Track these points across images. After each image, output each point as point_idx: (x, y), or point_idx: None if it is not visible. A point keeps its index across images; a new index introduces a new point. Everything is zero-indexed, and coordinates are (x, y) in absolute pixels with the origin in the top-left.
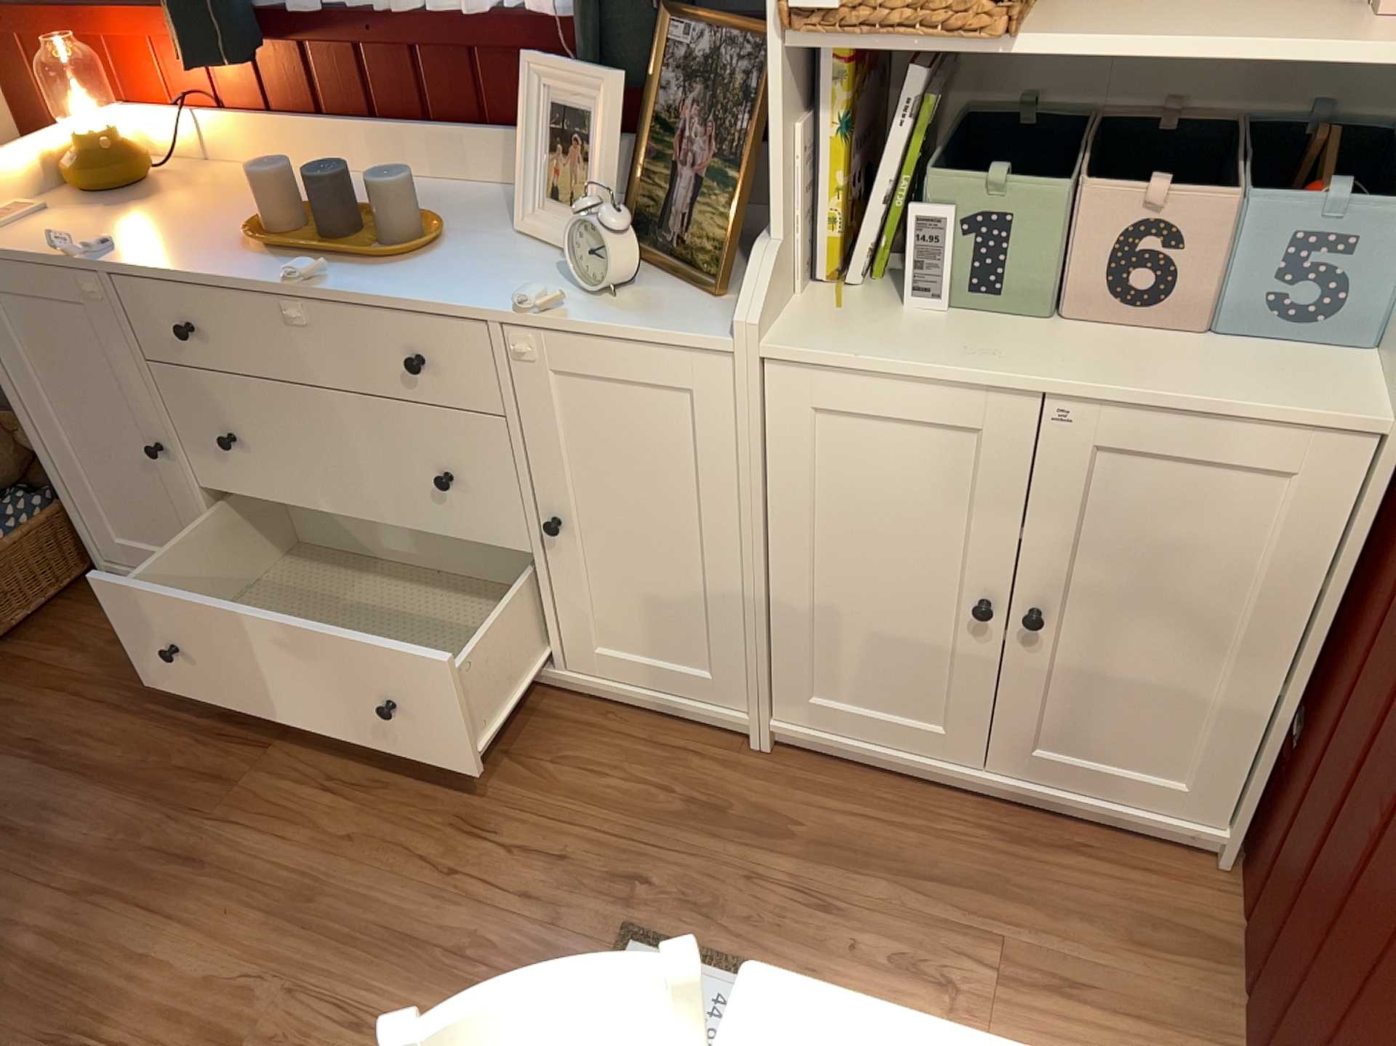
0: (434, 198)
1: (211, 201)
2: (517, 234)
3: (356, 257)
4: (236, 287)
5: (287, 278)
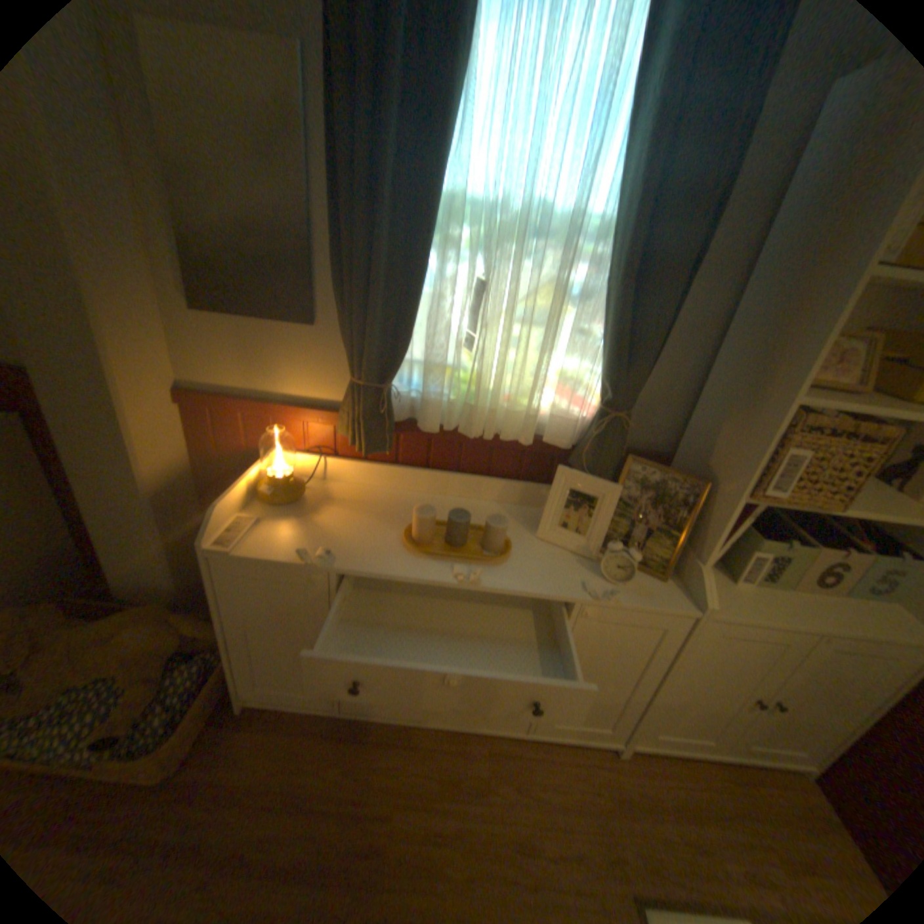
0: (473, 513)
1: (354, 513)
2: (537, 541)
3: (479, 562)
4: (423, 584)
5: (464, 583)
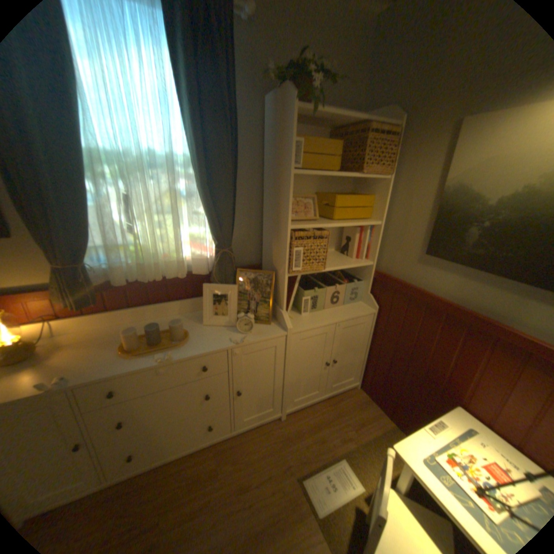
0: (164, 324)
1: (79, 349)
2: (204, 326)
3: (170, 348)
4: (135, 372)
5: (161, 362)
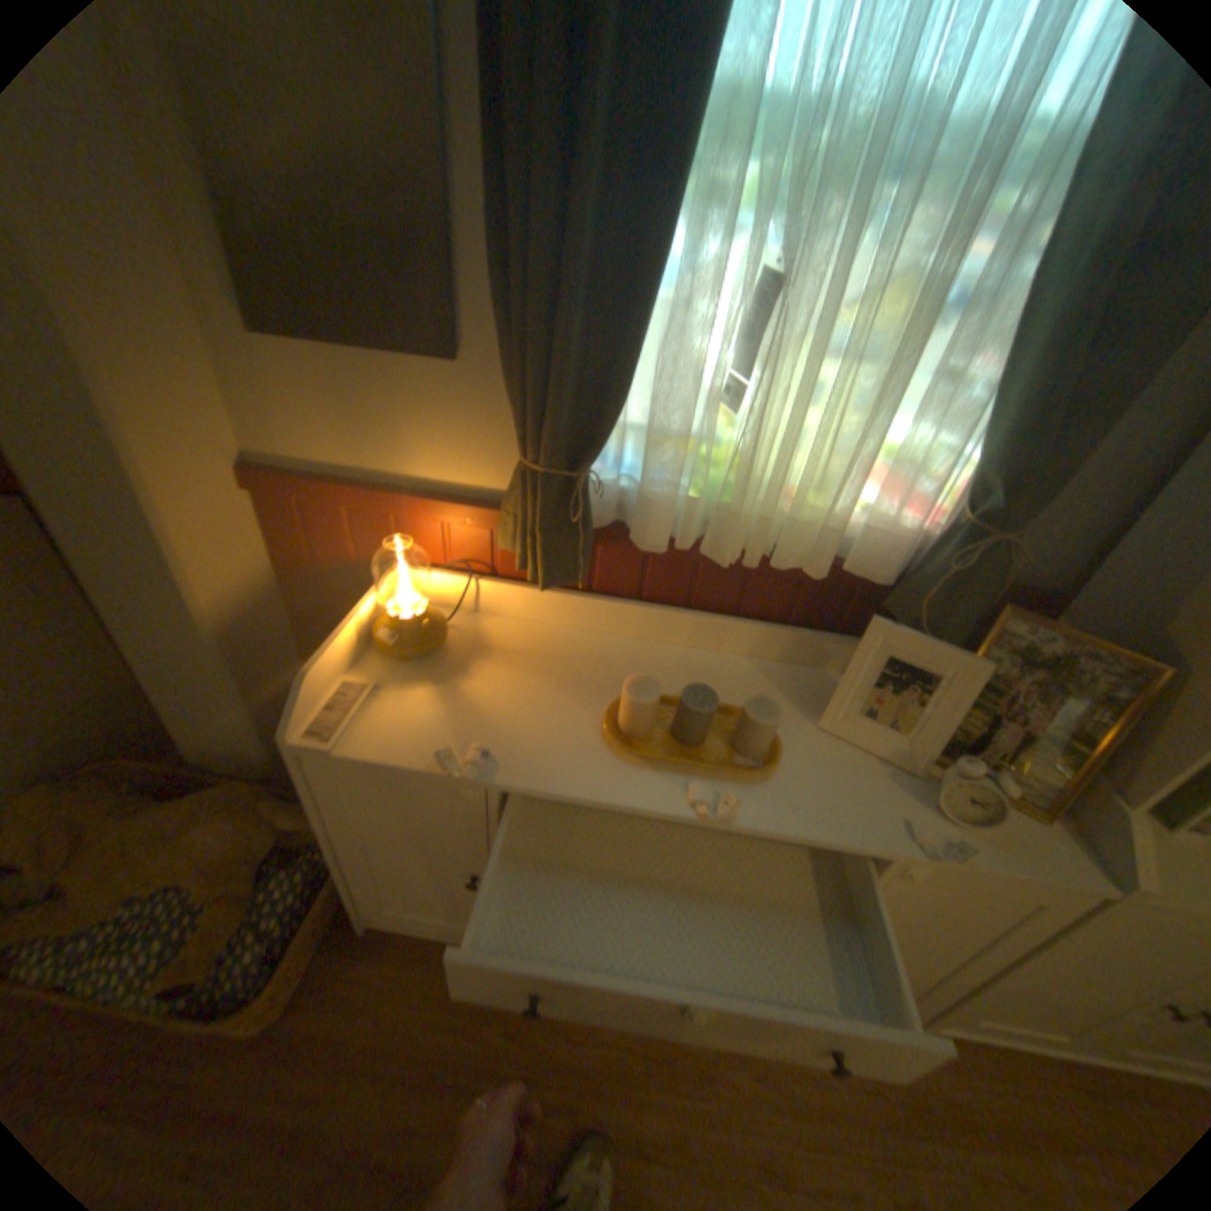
0: (713, 677)
1: (524, 674)
2: (821, 733)
3: (730, 774)
4: (640, 811)
5: (710, 819)
